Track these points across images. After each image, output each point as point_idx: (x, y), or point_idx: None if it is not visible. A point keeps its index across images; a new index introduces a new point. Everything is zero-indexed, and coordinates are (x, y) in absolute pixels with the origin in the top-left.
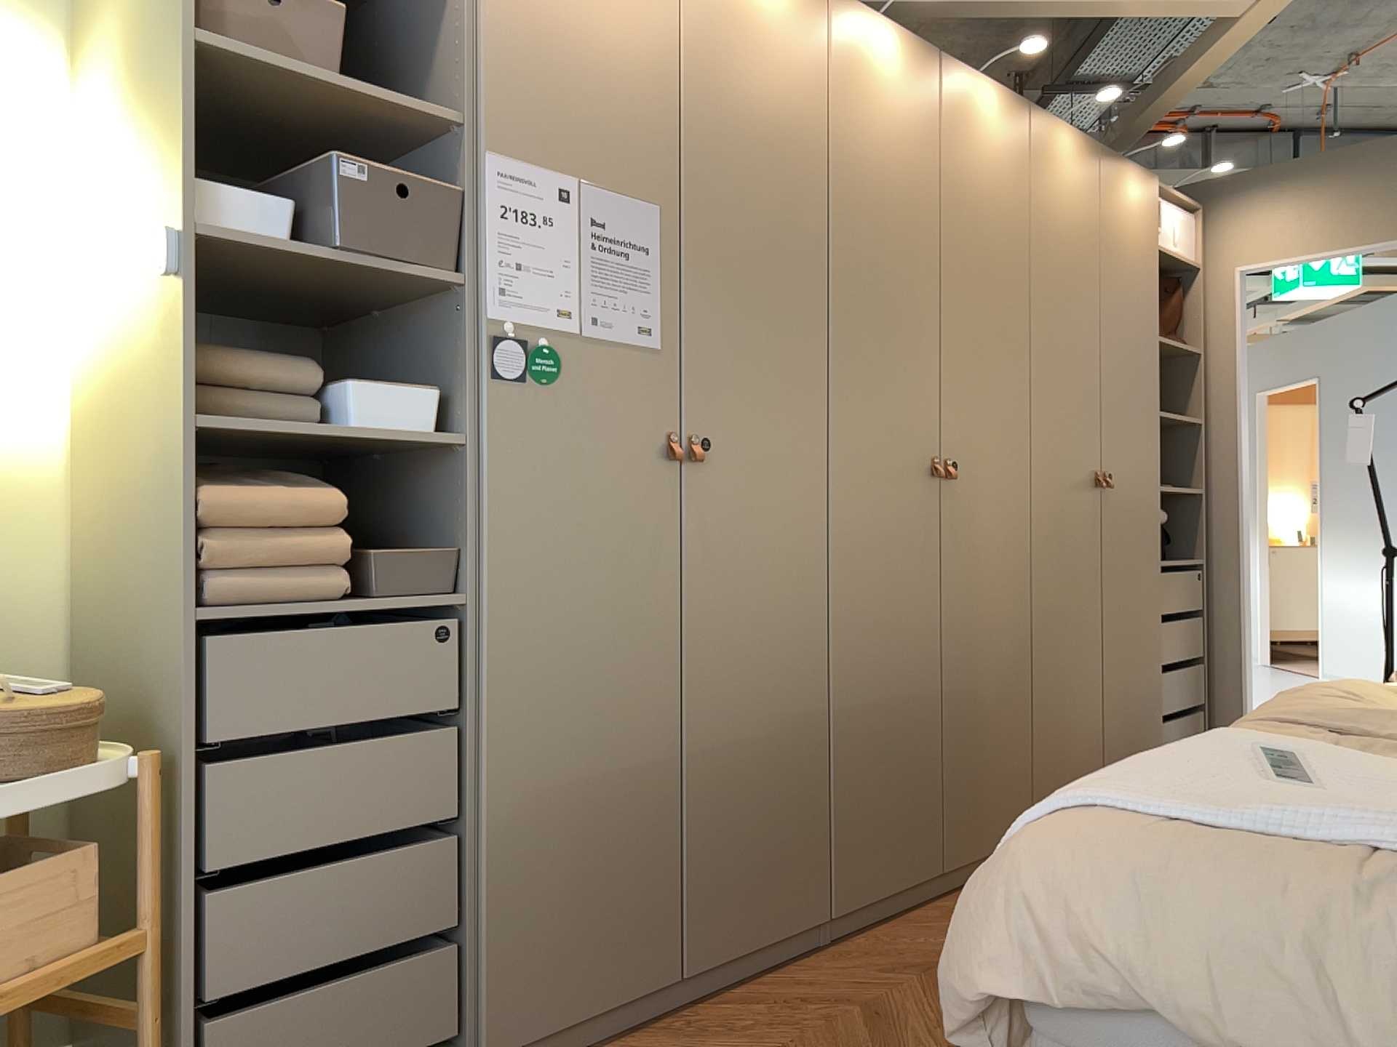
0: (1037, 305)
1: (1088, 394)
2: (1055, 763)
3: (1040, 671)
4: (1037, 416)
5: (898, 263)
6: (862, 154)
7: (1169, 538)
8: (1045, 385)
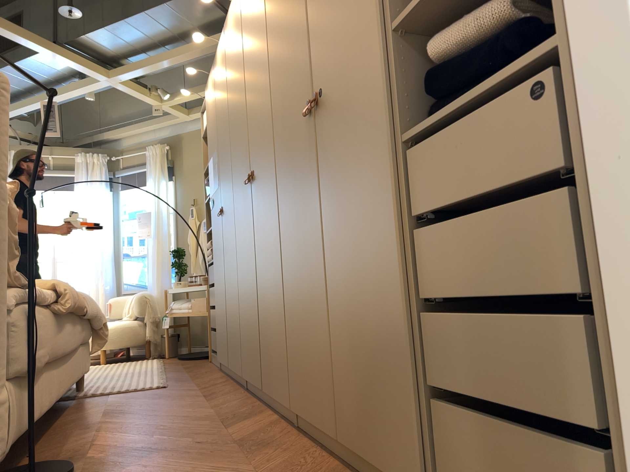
0: (270, 42)
1: (297, 54)
2: (297, 355)
3: (286, 284)
4: (275, 112)
5: (239, 104)
6: (233, 77)
7: (483, 64)
8: (276, 87)
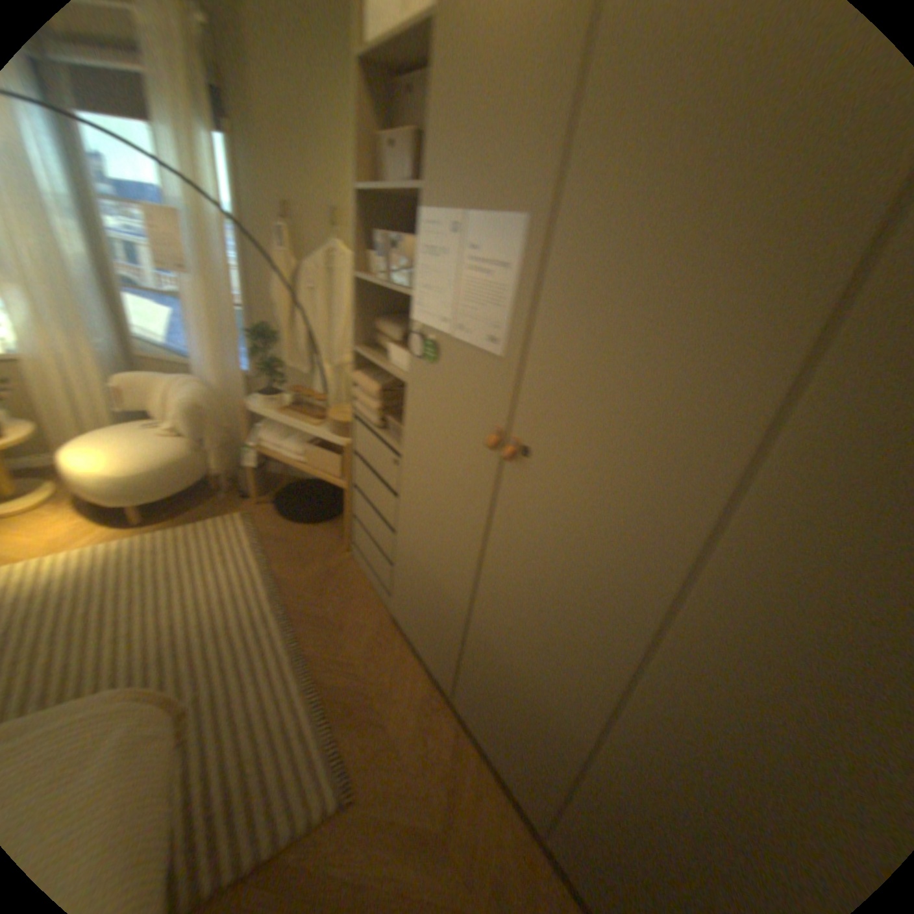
0: None
1: None
2: None
3: None
4: None
5: None
6: None
7: None
8: None
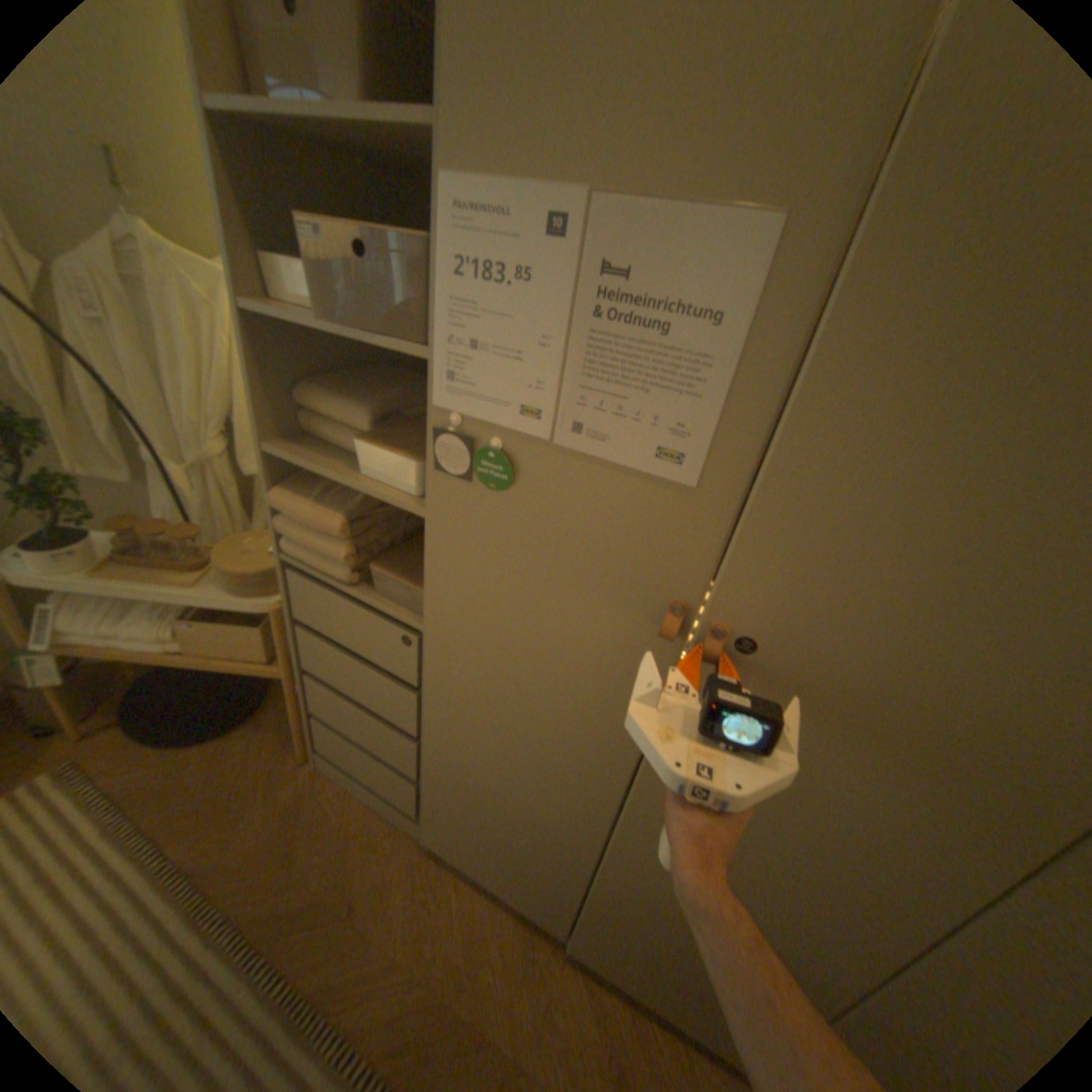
0: None
1: None
2: None
3: None
4: None
5: None
6: None
7: None
8: None
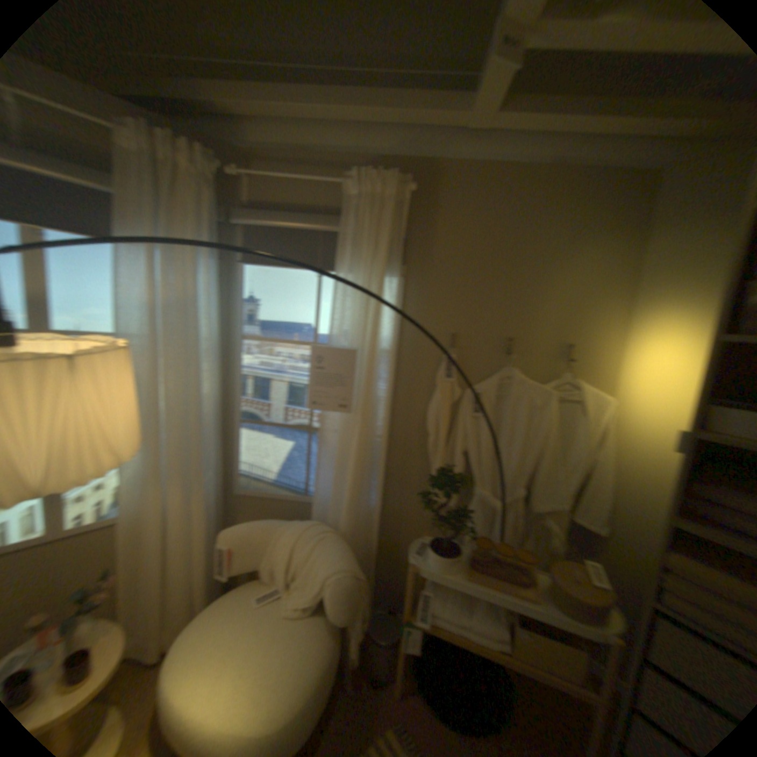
0: None
1: None
2: None
3: None
4: None
5: None
6: None
7: None
8: None
